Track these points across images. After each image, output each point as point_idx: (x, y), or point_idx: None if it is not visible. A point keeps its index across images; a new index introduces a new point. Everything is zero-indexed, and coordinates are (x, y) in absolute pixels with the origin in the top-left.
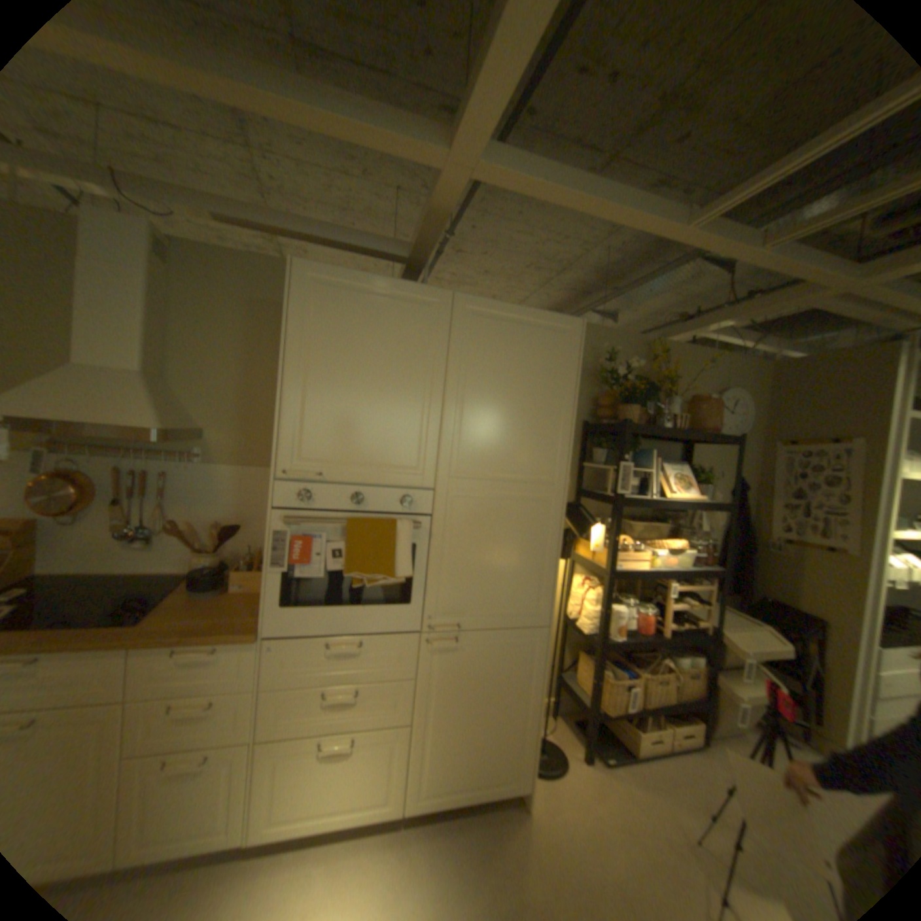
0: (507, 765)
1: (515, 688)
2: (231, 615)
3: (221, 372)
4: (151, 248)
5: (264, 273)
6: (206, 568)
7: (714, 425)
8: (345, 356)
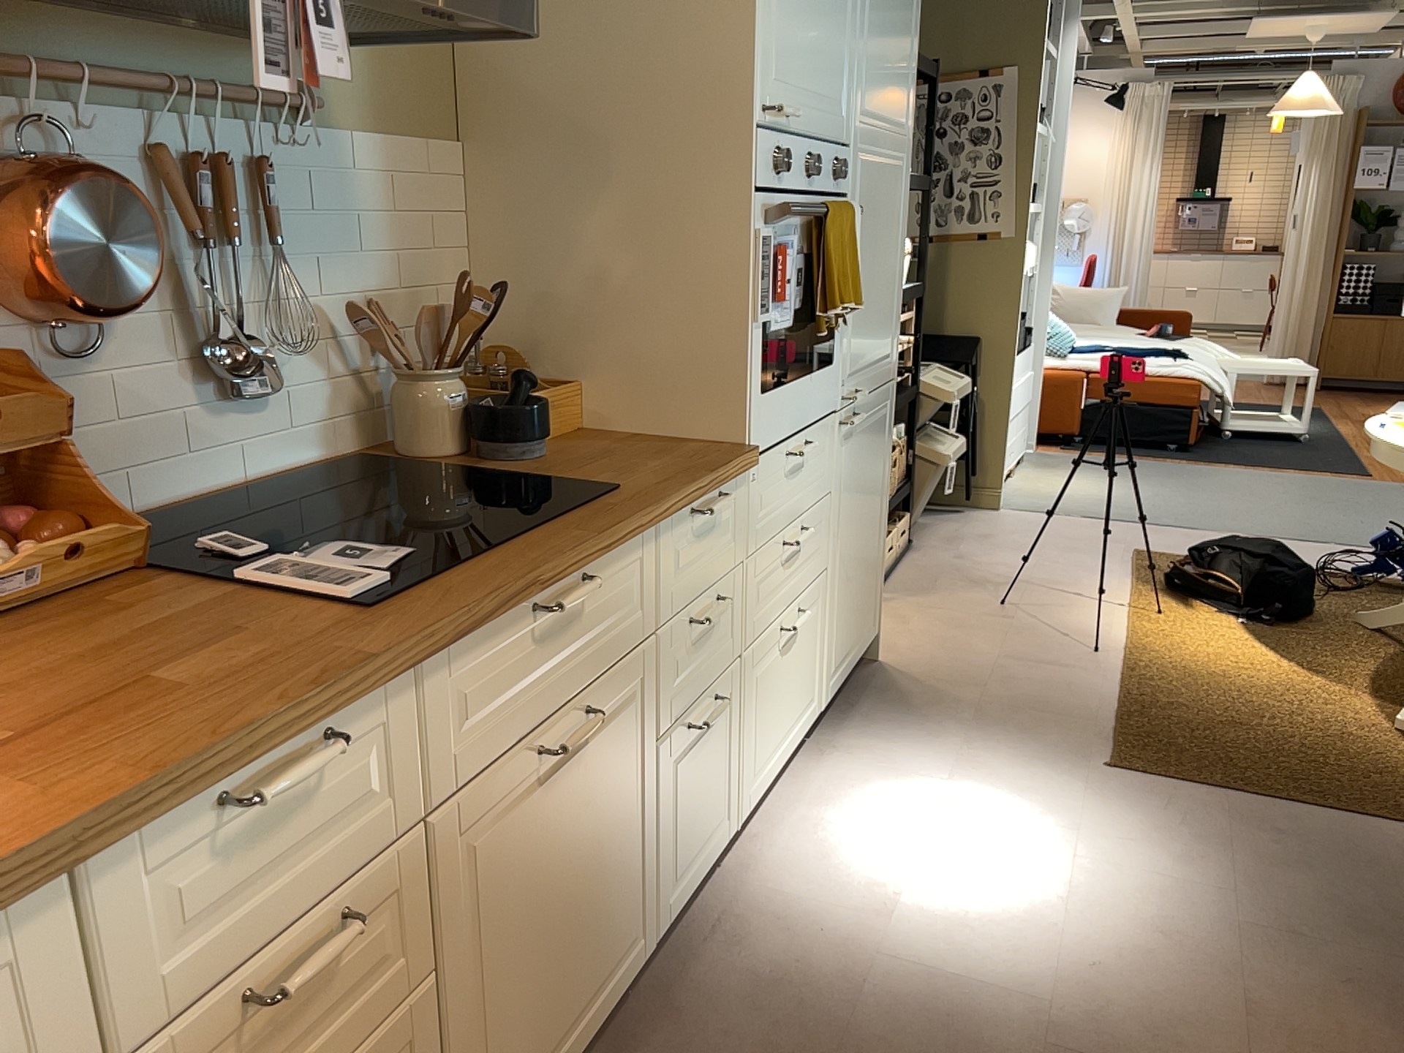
0: (871, 595)
1: (878, 478)
2: (646, 449)
3: None
4: None
5: None
6: (469, 398)
7: None
8: None
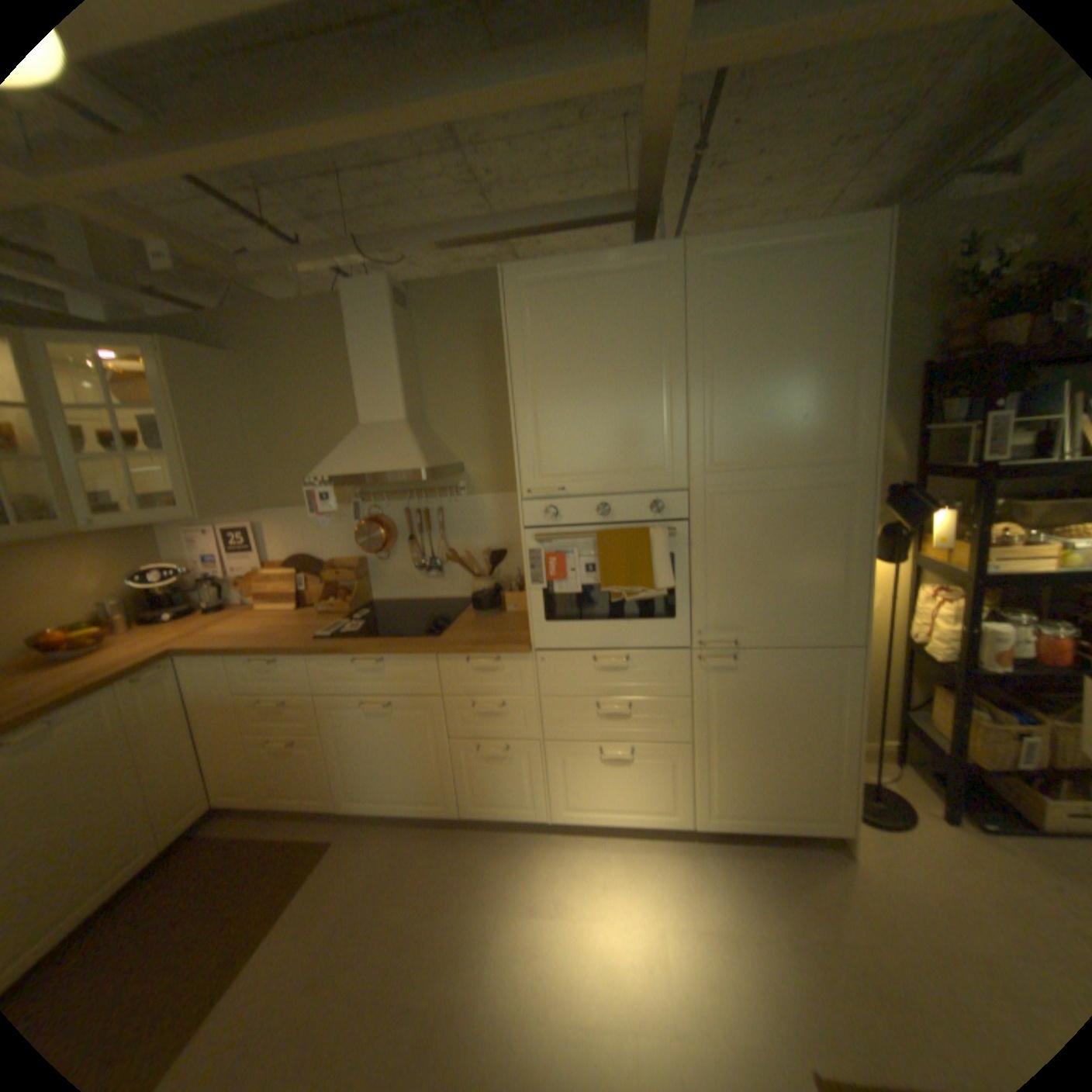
0: (818, 801)
1: (820, 716)
2: (508, 629)
3: (467, 404)
4: (391, 300)
5: (487, 289)
6: (485, 590)
7: None
8: (567, 358)
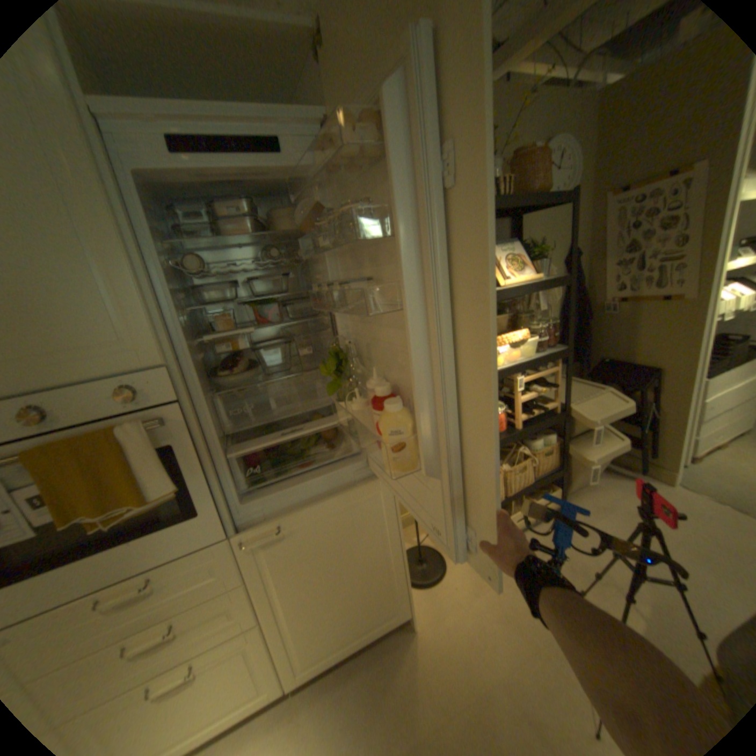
0: (379, 608)
1: (366, 544)
2: None
3: None
4: None
5: None
6: None
7: (542, 183)
8: None
